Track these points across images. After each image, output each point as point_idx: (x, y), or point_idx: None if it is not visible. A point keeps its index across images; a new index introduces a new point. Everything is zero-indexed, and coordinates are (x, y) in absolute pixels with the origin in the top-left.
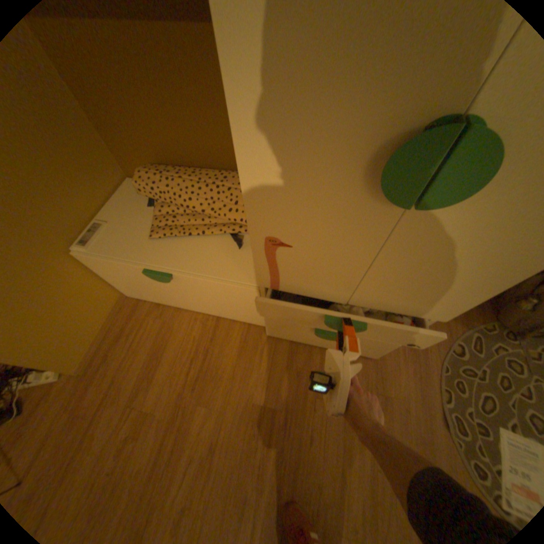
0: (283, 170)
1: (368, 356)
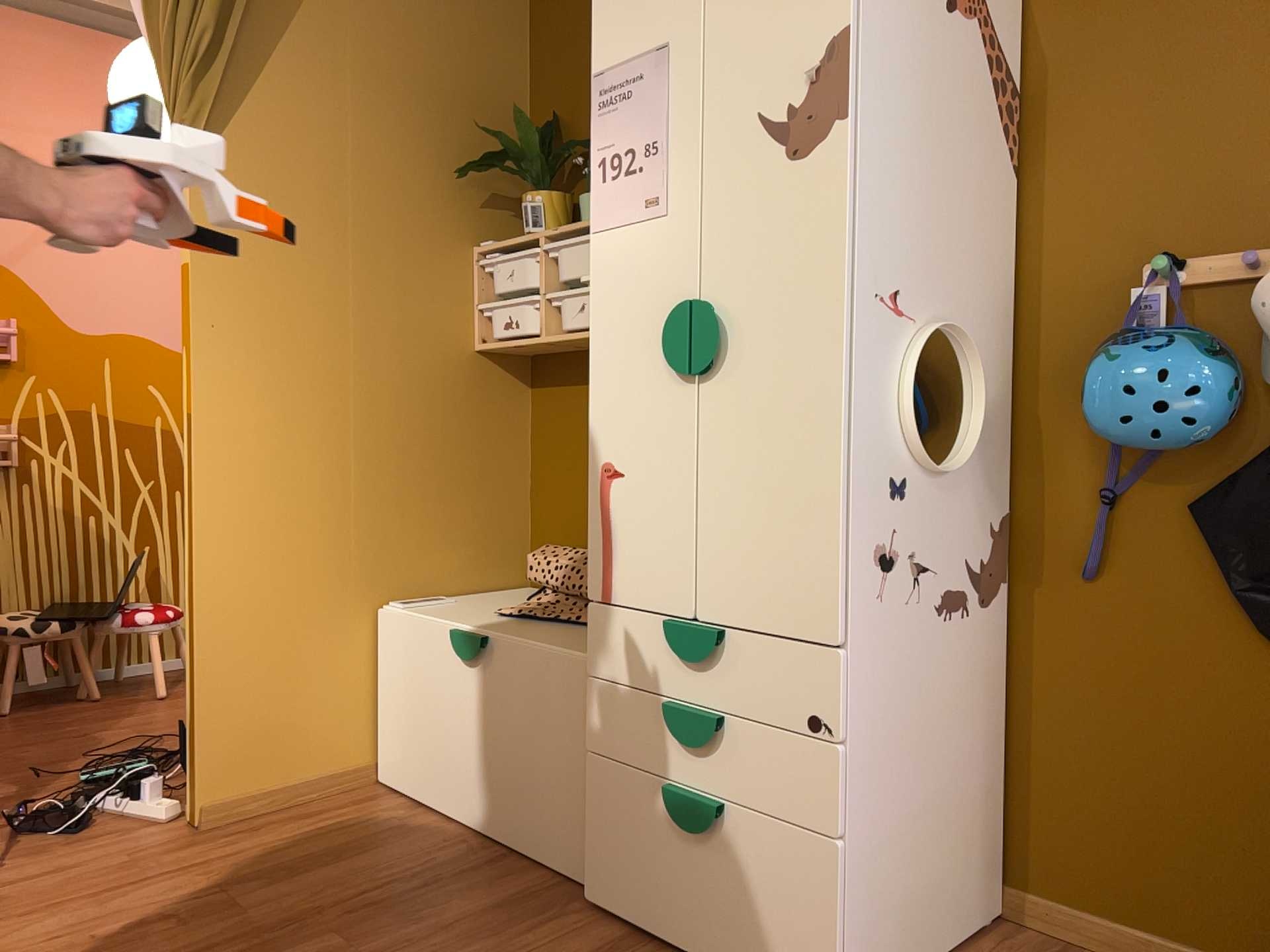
0: (615, 367)
1: None
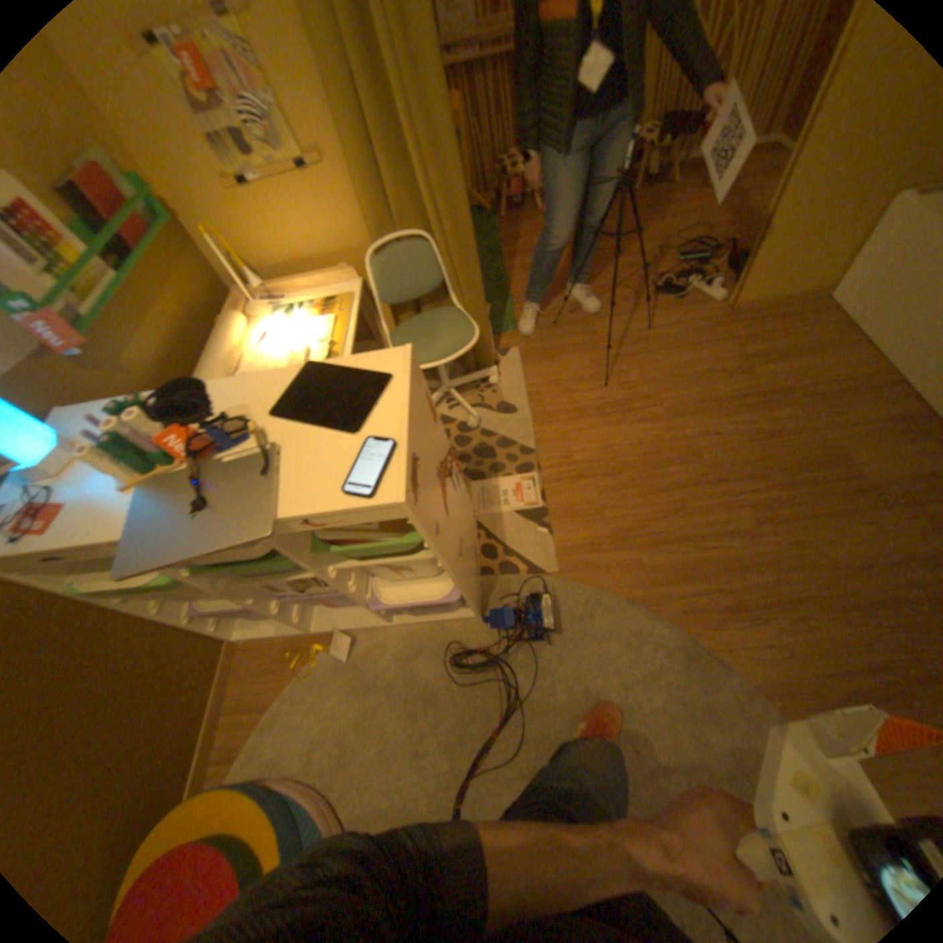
0: None
1: None
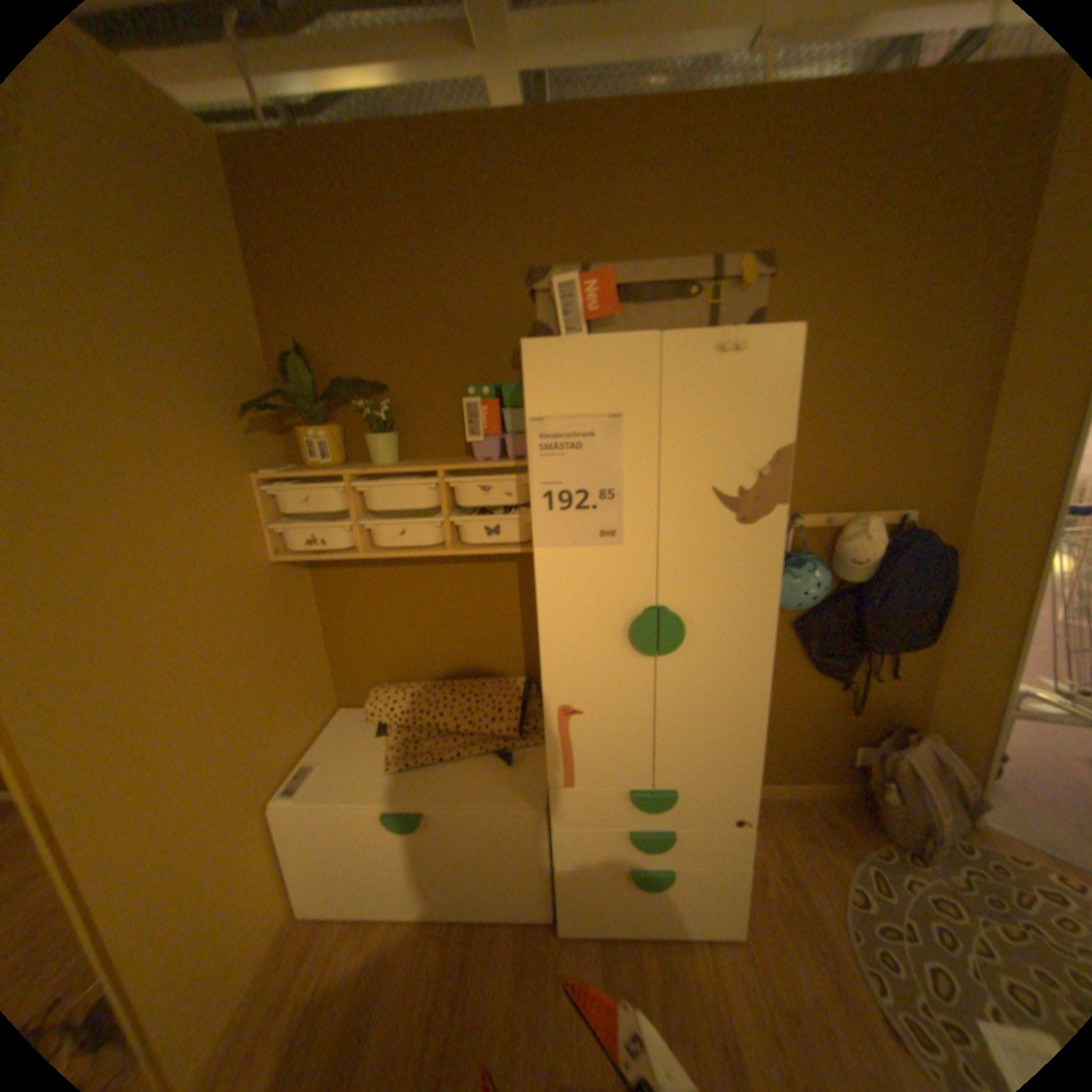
0: (571, 645)
1: (730, 936)
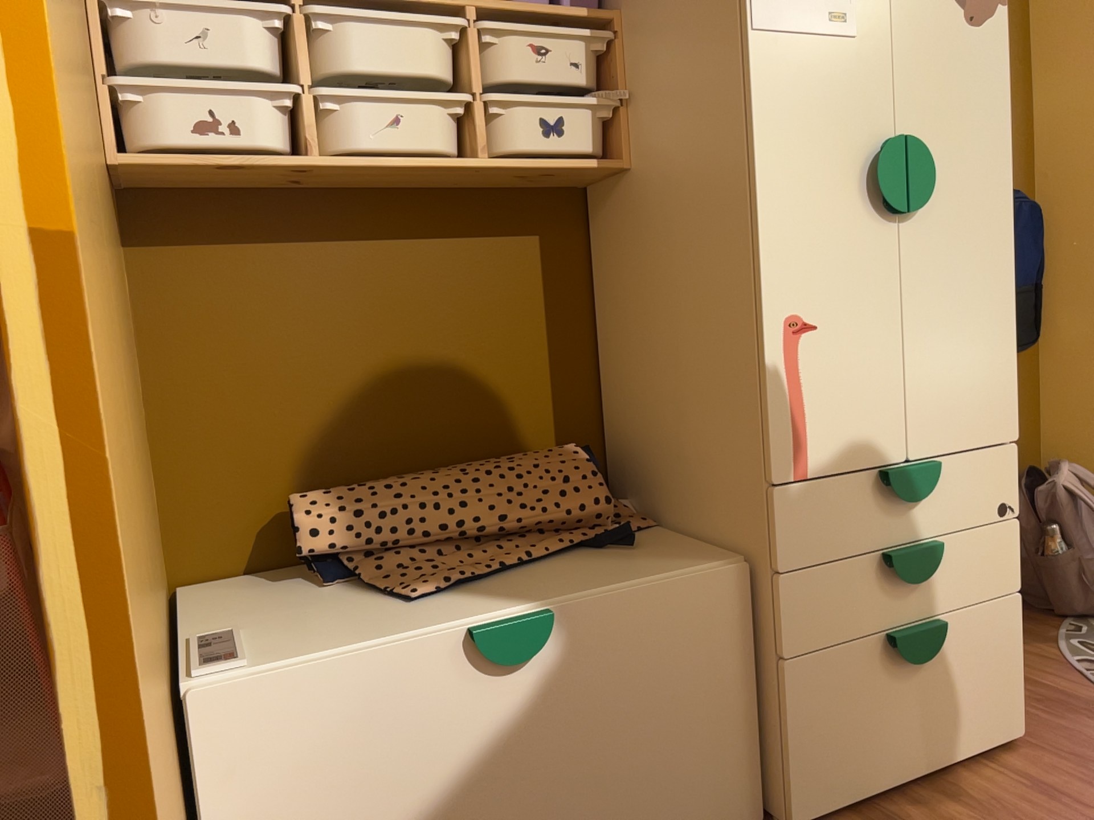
0: (799, 202)
1: (1009, 729)
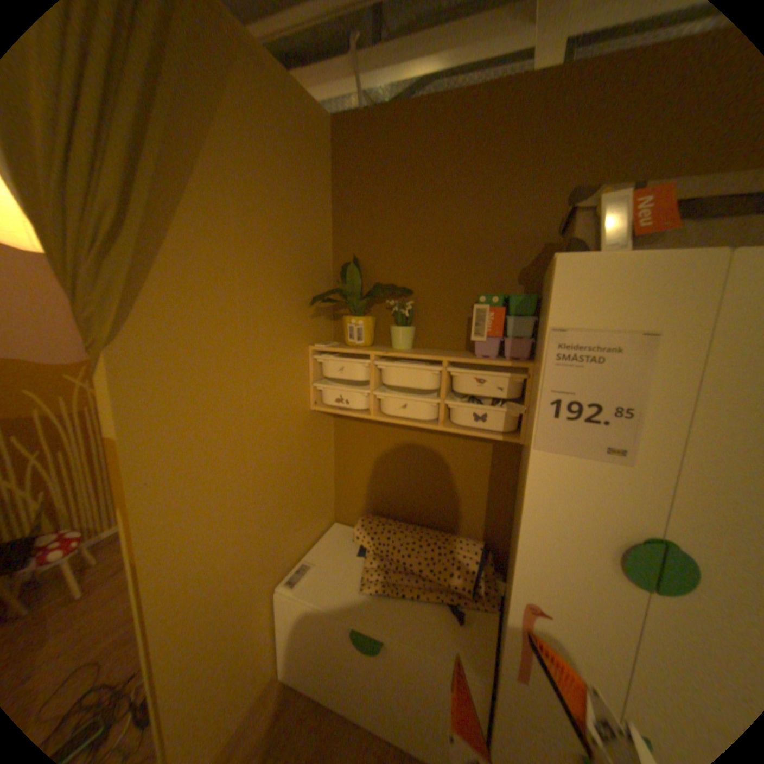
0: (552, 550)
1: None
